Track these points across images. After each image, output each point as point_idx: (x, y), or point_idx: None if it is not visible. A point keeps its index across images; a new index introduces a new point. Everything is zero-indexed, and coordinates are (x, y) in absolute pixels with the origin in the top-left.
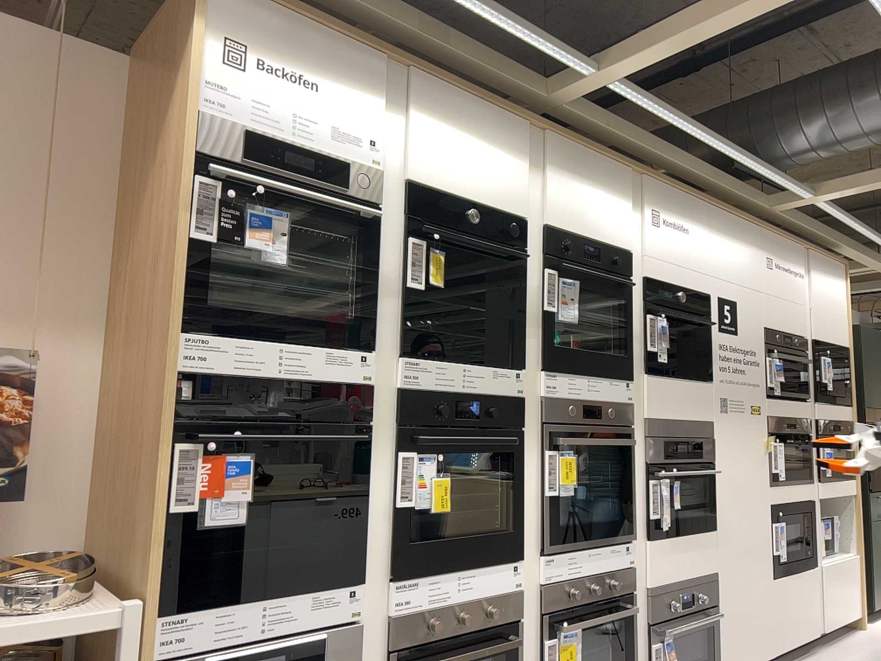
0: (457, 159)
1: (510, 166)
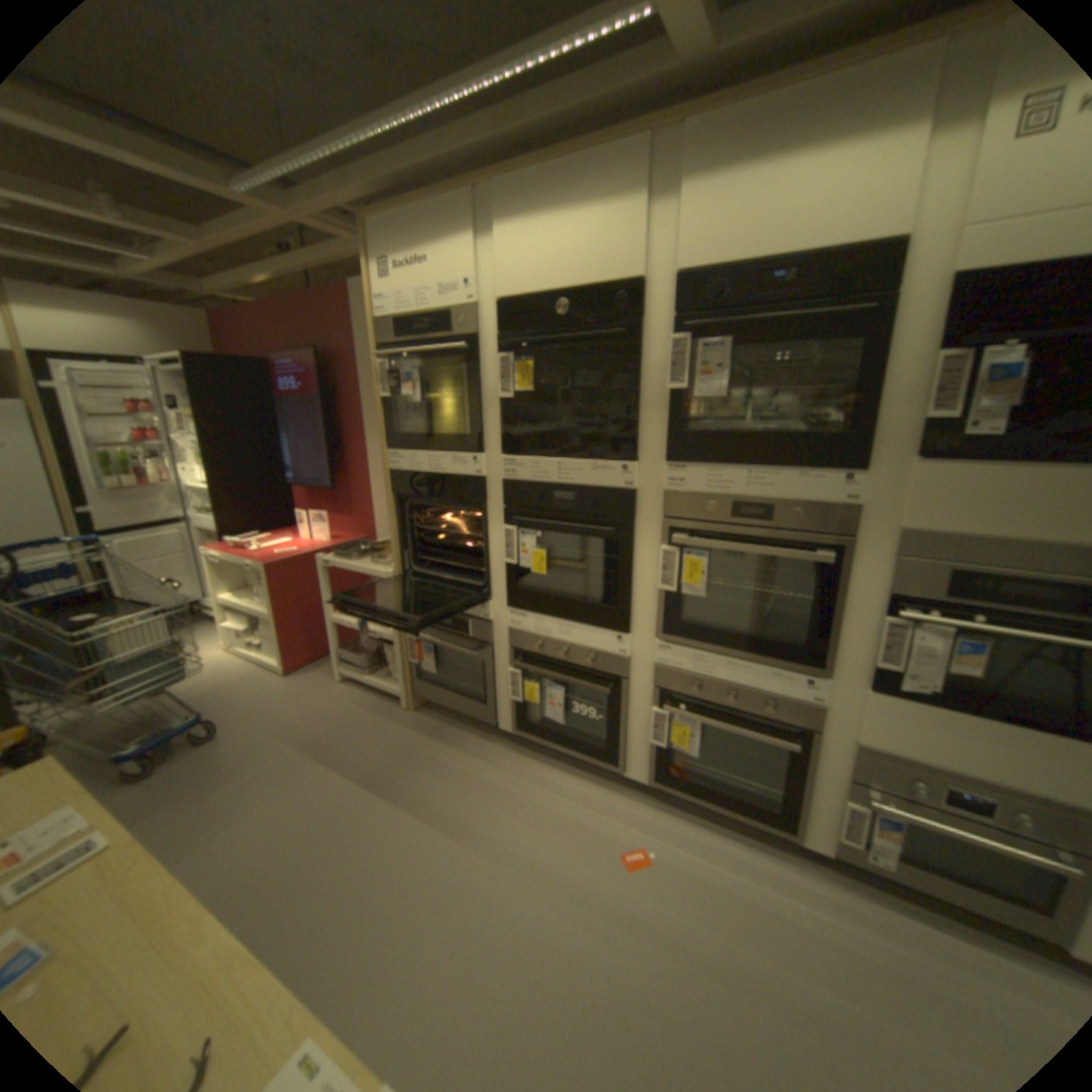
0: (542, 242)
1: (617, 208)
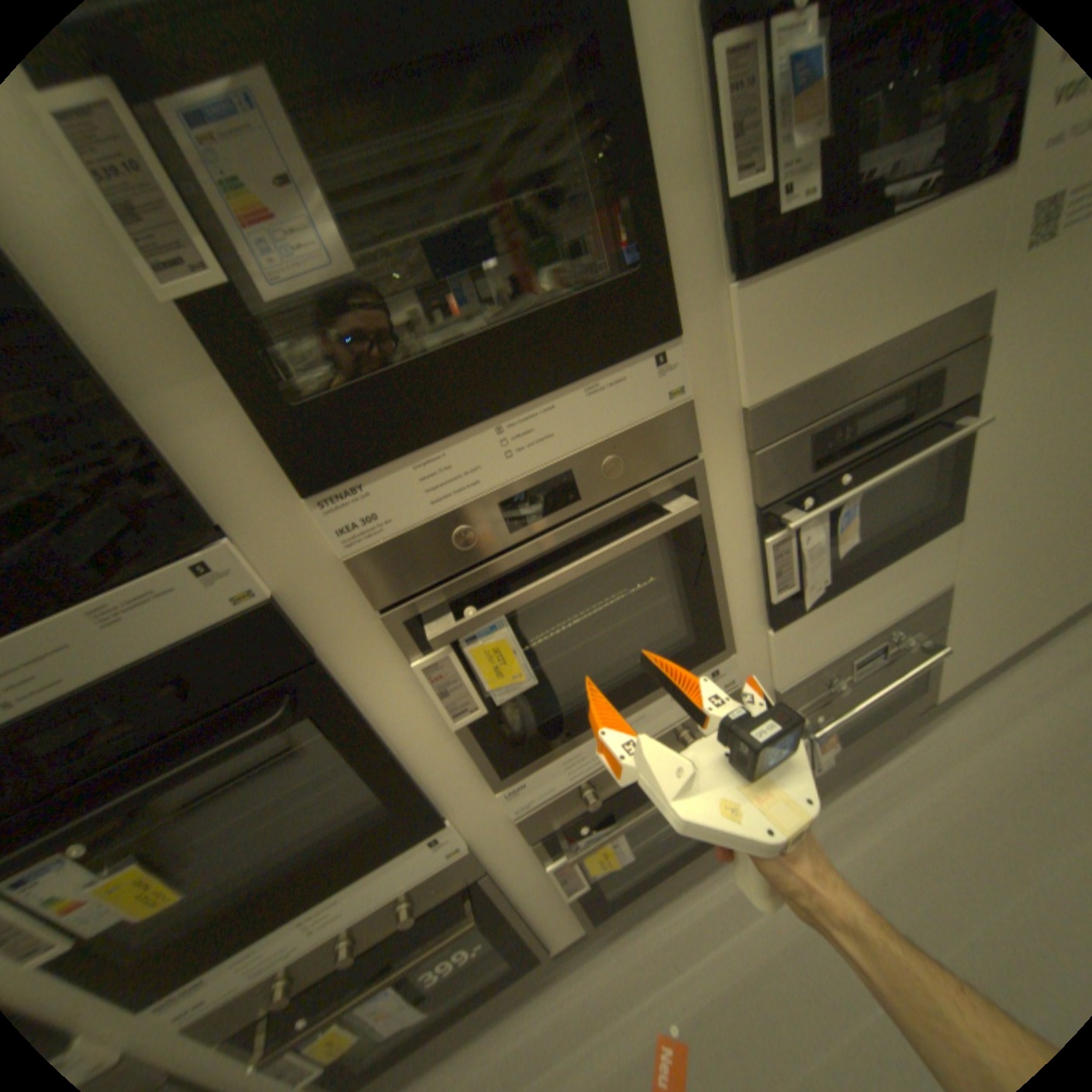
0: None
1: None
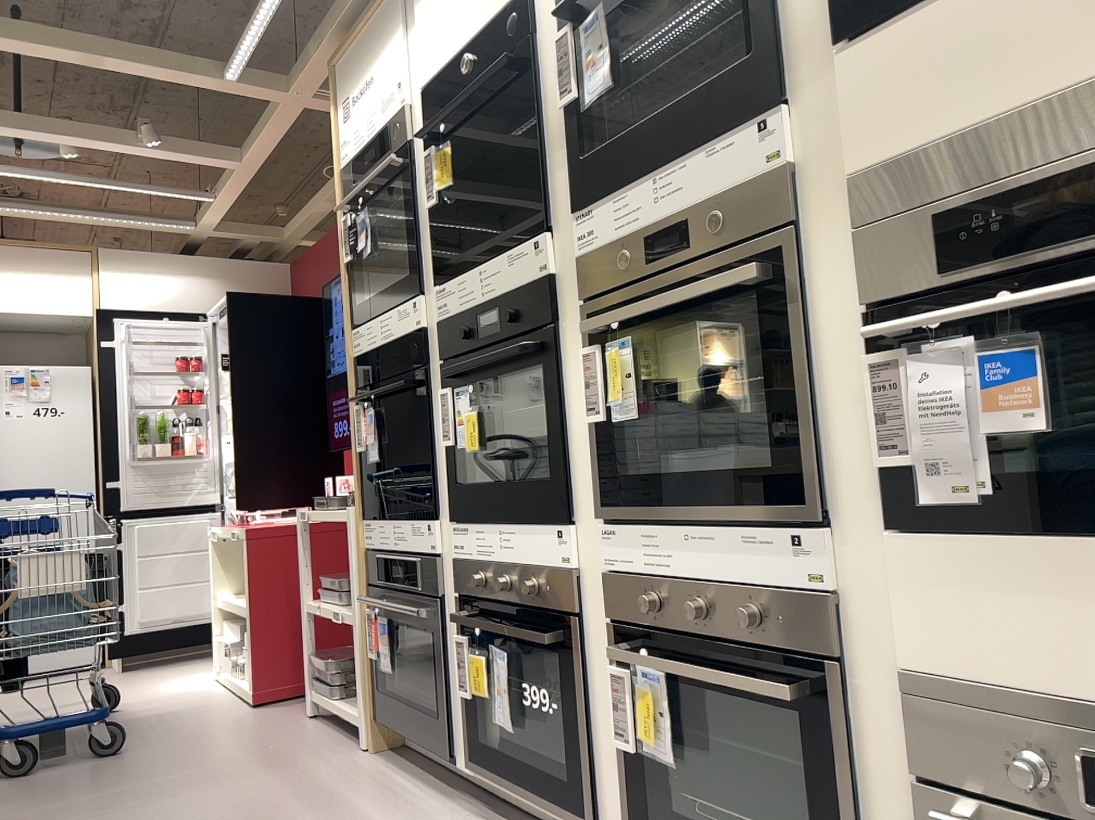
0: (448, 2)
1: None
